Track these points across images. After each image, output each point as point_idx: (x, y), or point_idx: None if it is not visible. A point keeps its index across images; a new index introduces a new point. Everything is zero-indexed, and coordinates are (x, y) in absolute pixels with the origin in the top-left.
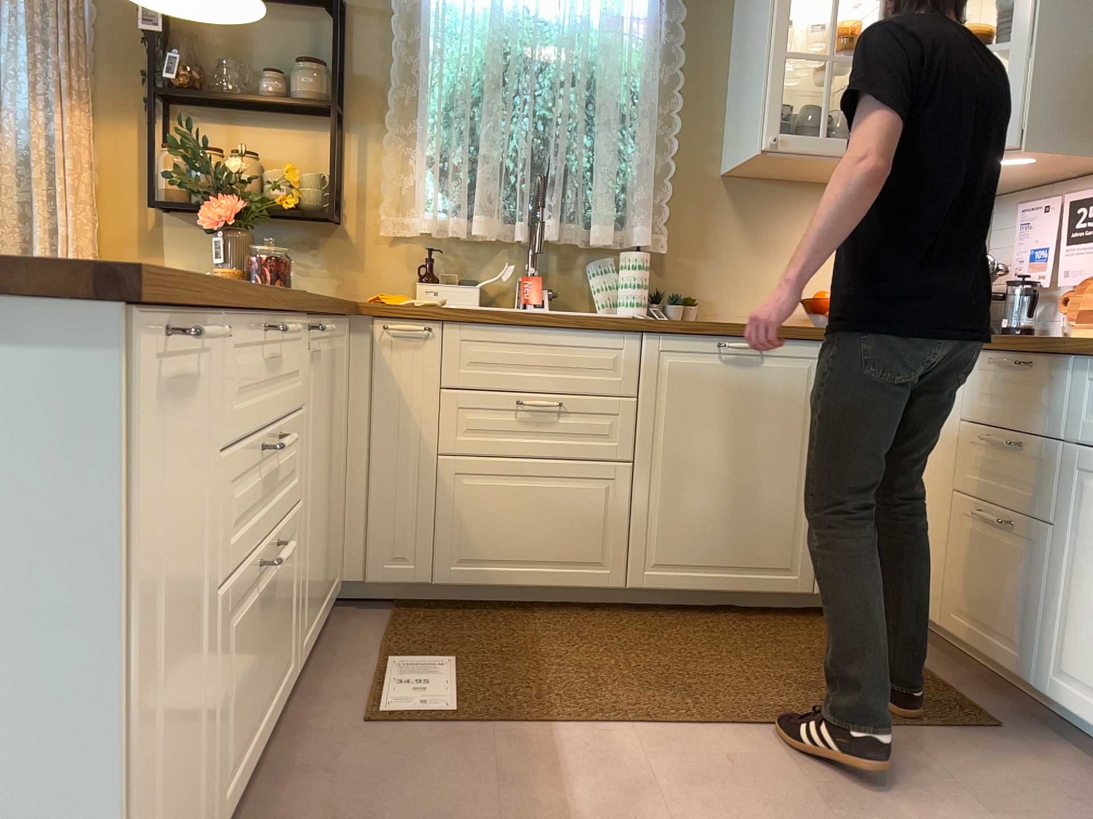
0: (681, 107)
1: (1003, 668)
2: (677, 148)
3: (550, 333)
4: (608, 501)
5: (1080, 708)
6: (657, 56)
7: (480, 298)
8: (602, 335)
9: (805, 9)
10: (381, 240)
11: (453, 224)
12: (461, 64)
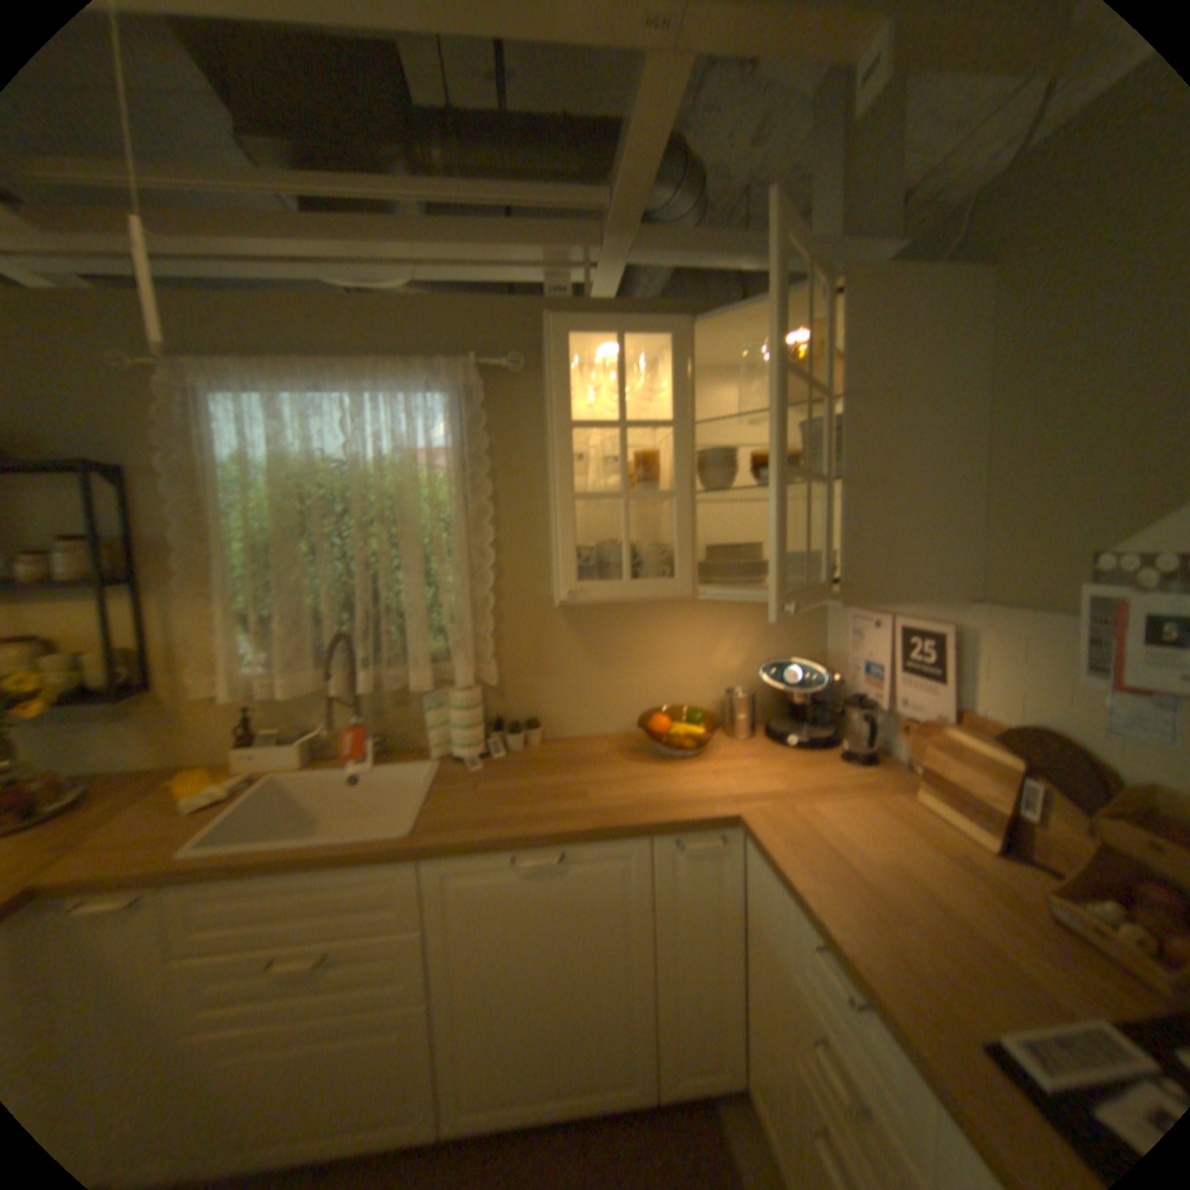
0: (491, 539)
1: None
2: (493, 582)
3: (296, 881)
4: (399, 1055)
5: None
6: (466, 485)
7: (301, 756)
8: (362, 874)
9: (613, 426)
10: (192, 703)
11: (255, 690)
12: (242, 522)
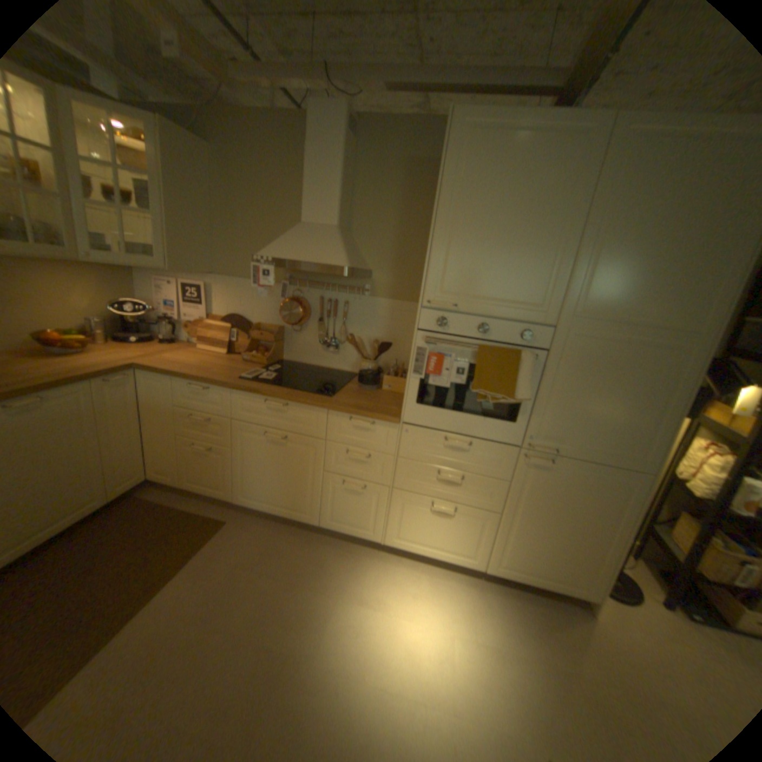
0: None
1: (216, 498)
2: None
3: None
4: None
5: (252, 504)
6: None
7: None
8: None
9: None
10: None
11: None
12: None
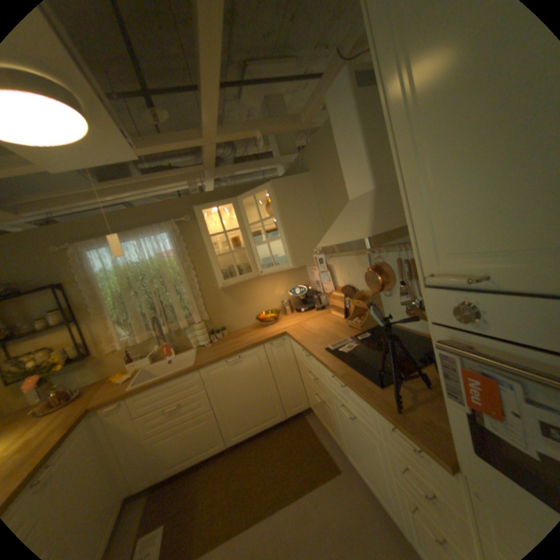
0: (194, 274)
1: (337, 445)
2: (198, 287)
3: (165, 384)
4: (208, 425)
5: (356, 469)
6: (181, 259)
7: (150, 359)
8: (184, 377)
9: (223, 230)
10: (107, 354)
11: (130, 342)
12: (111, 290)
